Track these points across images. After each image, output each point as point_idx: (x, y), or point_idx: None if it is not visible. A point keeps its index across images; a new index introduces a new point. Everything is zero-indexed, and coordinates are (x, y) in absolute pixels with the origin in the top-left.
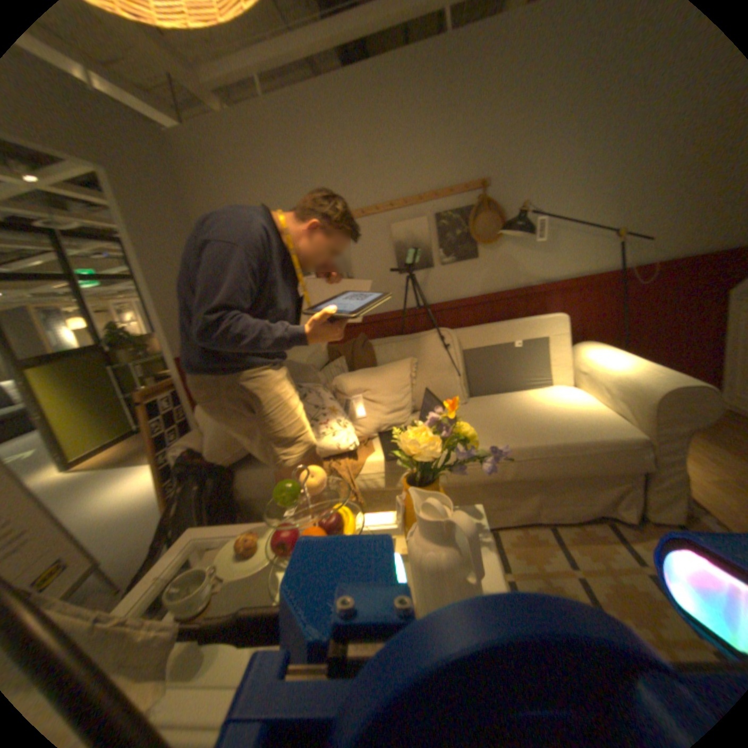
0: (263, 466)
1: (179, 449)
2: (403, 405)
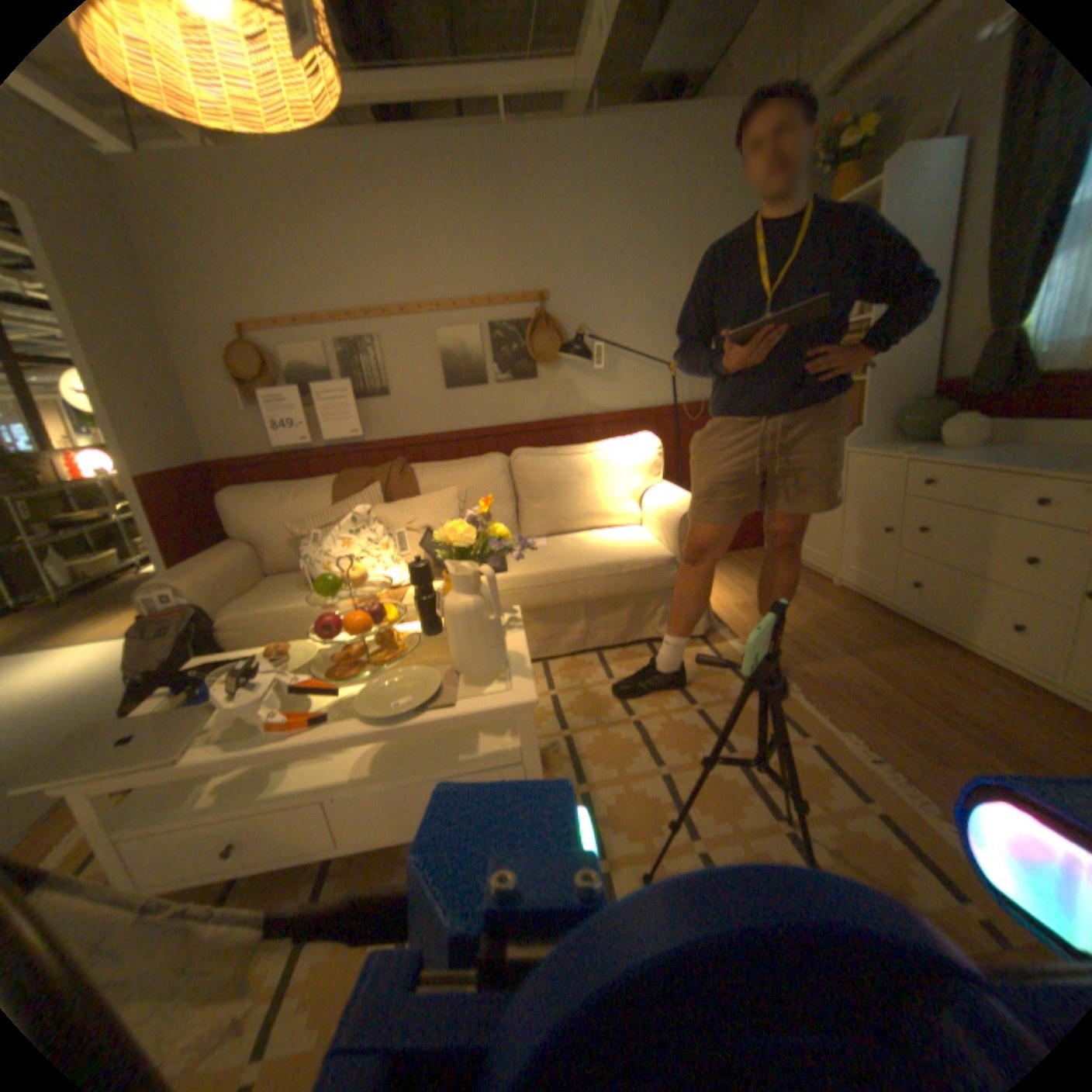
0: (276, 605)
1: (152, 590)
2: None
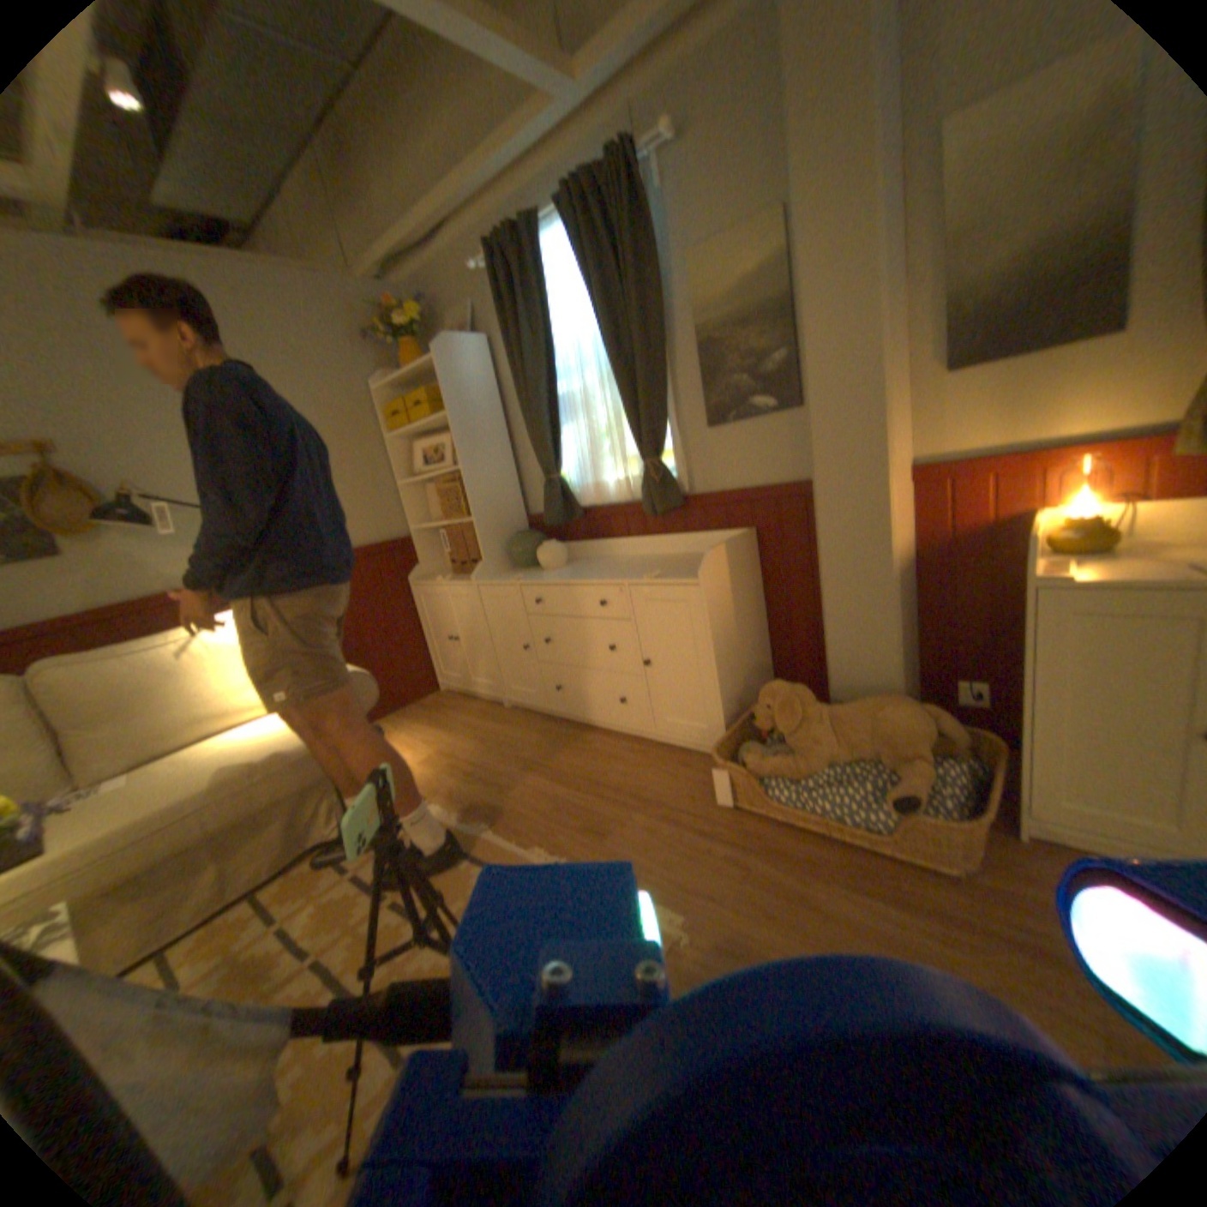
0: None
1: None
2: None
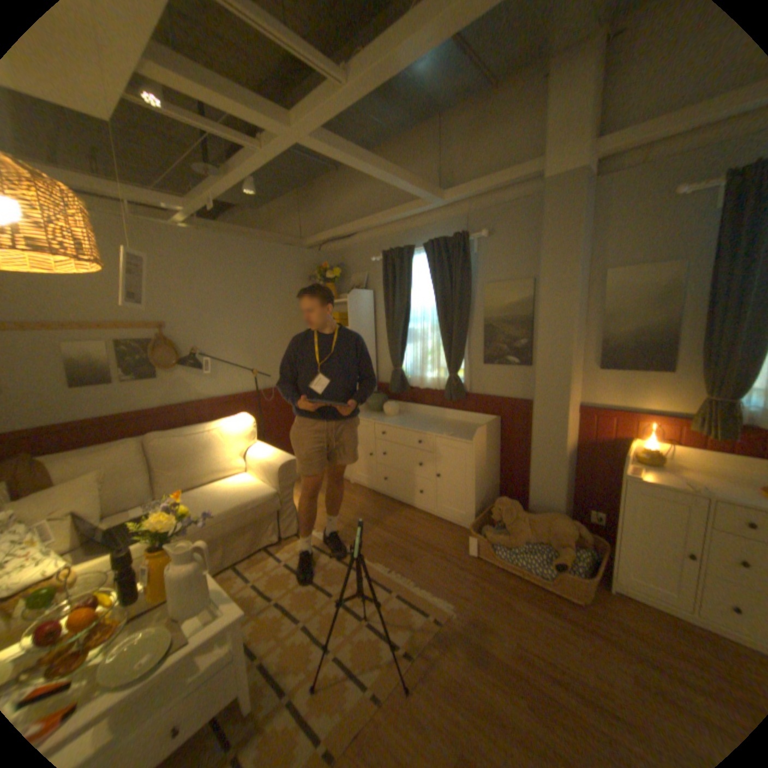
0: None
1: None
2: (93, 517)
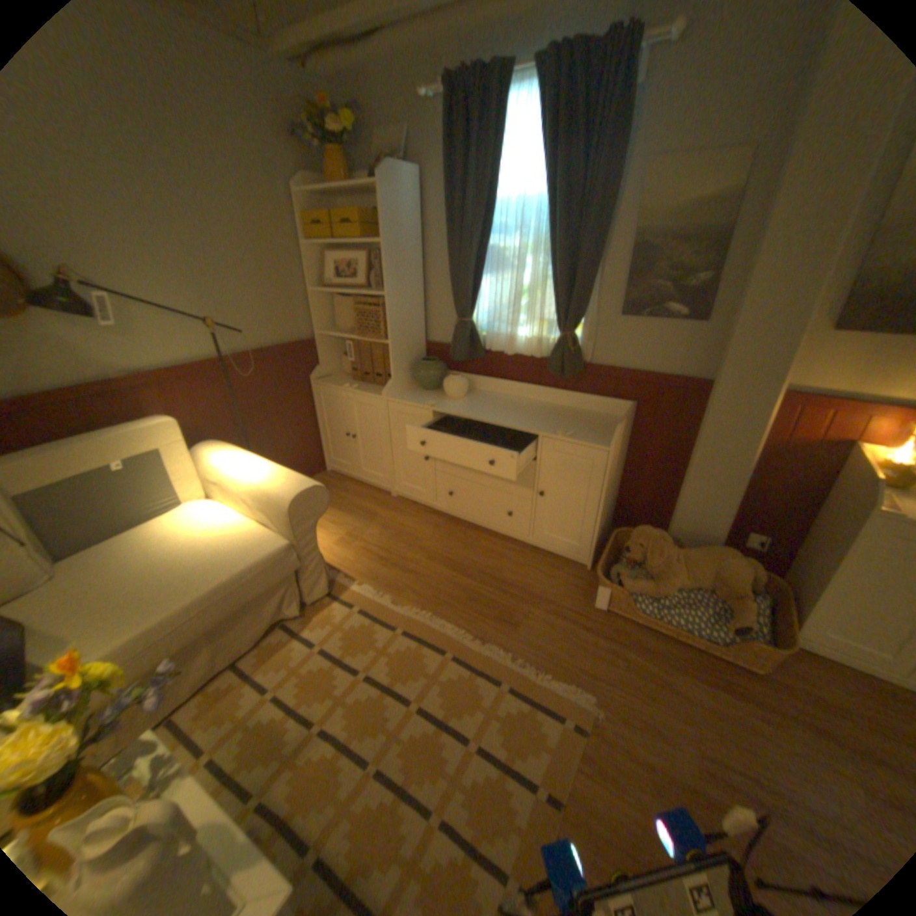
0: None
1: None
2: None
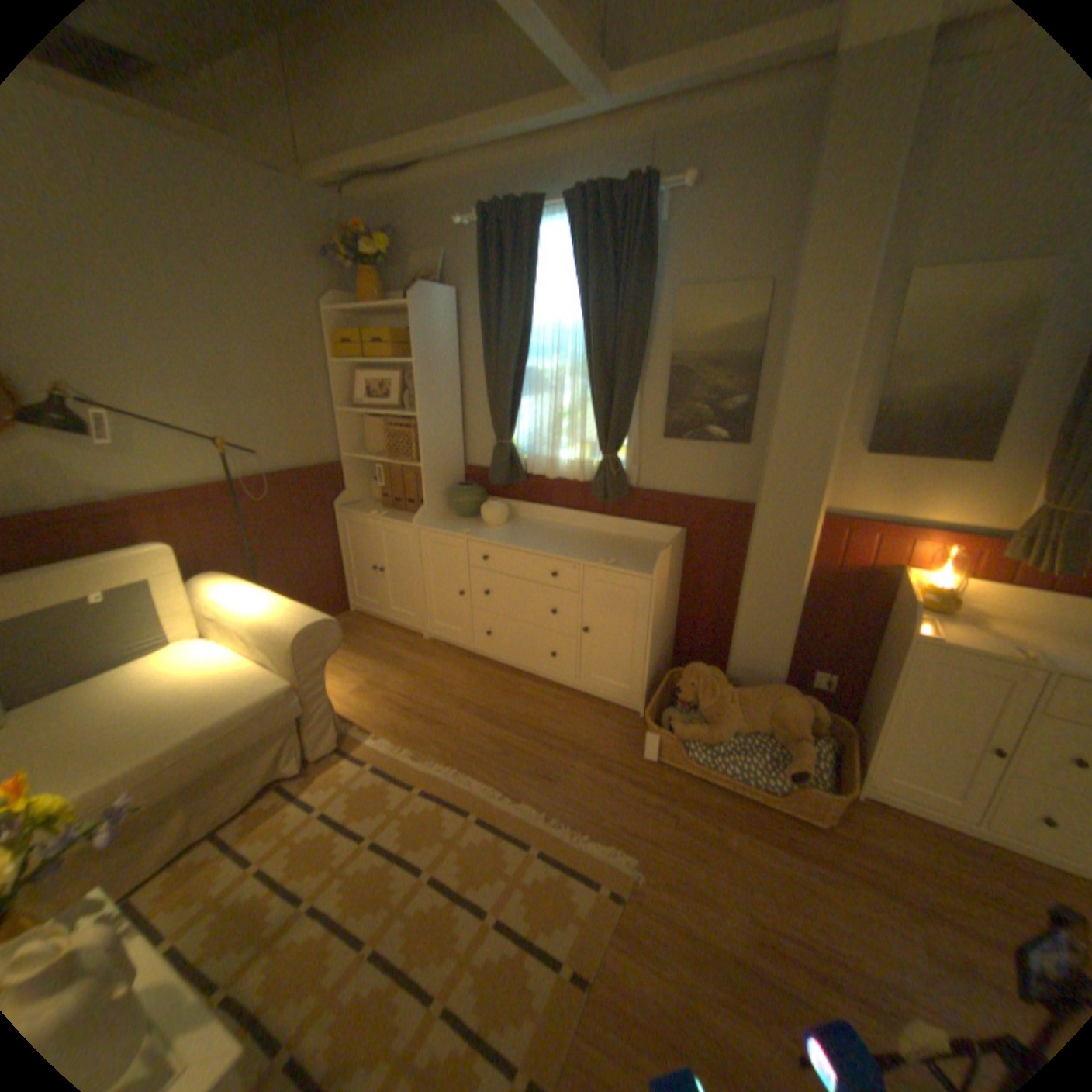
0: None
1: None
2: None
